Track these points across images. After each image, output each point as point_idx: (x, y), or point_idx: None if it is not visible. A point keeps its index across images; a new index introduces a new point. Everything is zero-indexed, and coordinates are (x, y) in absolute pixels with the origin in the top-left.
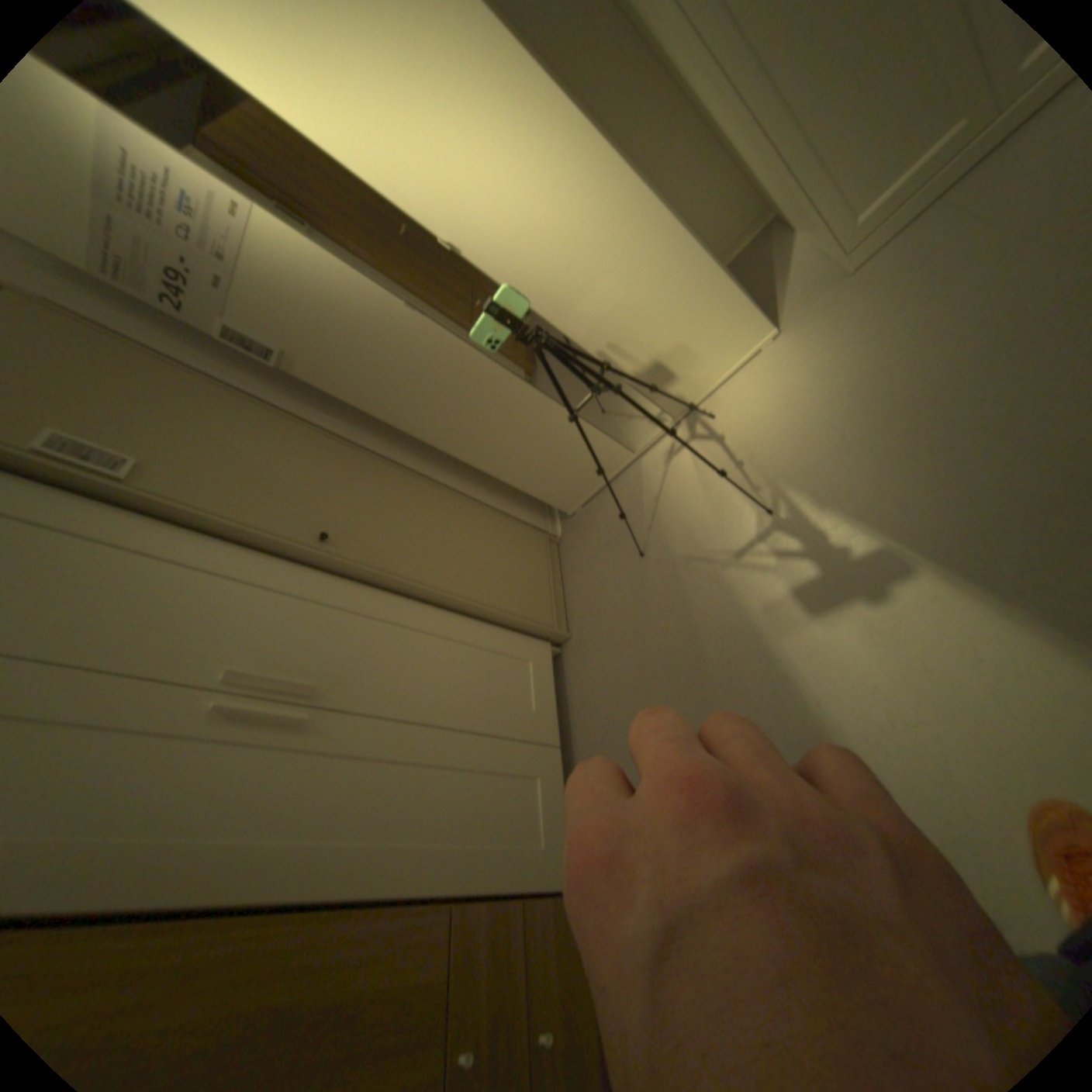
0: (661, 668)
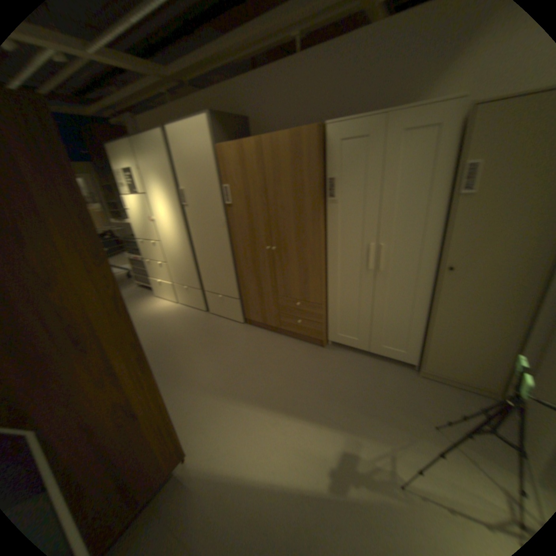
0: (369, 396)
